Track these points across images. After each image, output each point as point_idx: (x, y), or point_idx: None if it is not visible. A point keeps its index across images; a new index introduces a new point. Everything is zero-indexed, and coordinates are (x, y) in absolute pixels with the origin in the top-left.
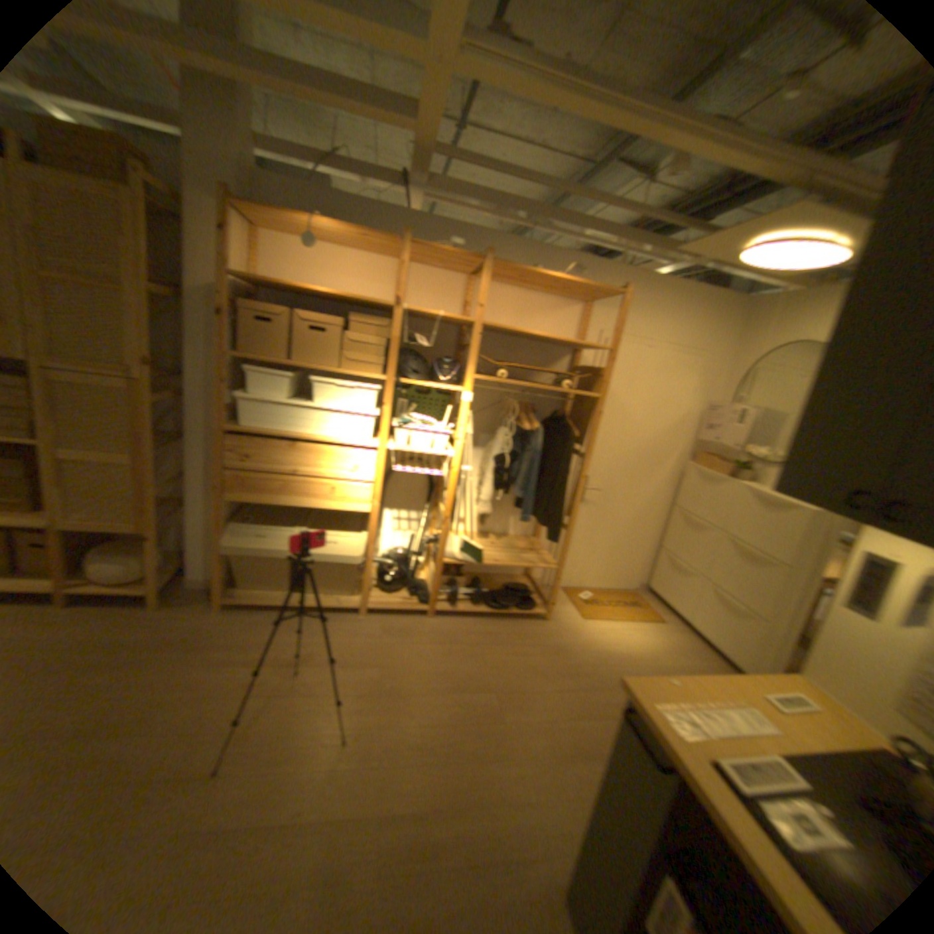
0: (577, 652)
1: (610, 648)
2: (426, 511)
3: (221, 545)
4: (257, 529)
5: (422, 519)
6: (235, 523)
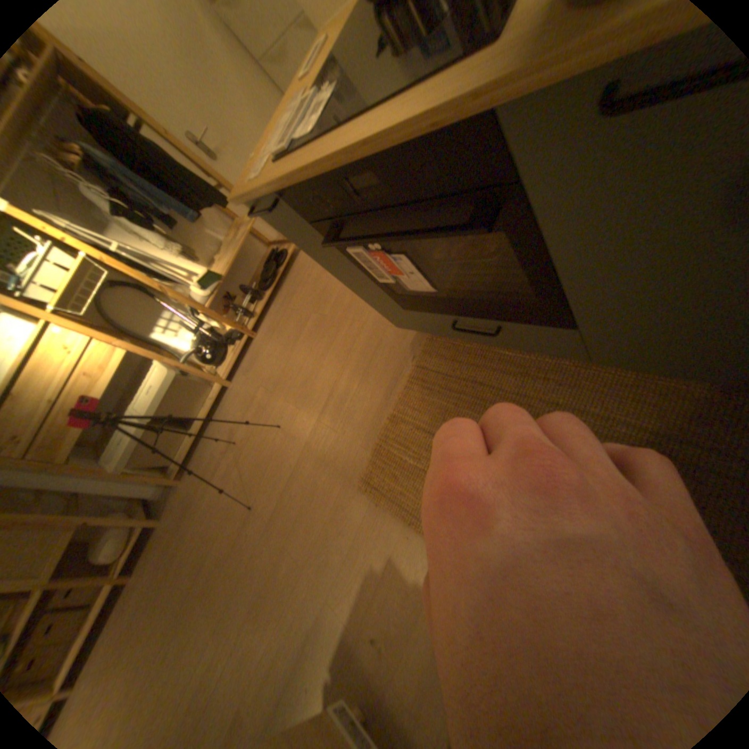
0: None
1: None
2: (161, 299)
3: (108, 470)
4: (110, 440)
5: (167, 306)
6: (99, 456)
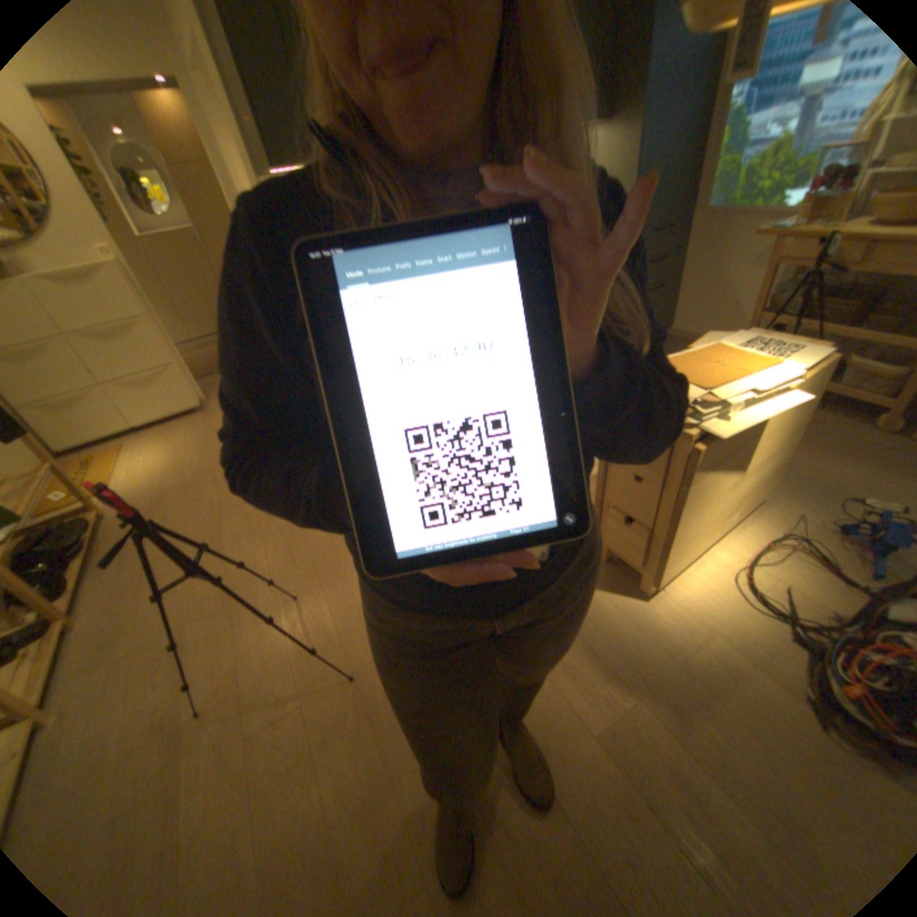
0: (161, 489)
1: (156, 472)
2: None
3: None
4: None
5: None
6: None
